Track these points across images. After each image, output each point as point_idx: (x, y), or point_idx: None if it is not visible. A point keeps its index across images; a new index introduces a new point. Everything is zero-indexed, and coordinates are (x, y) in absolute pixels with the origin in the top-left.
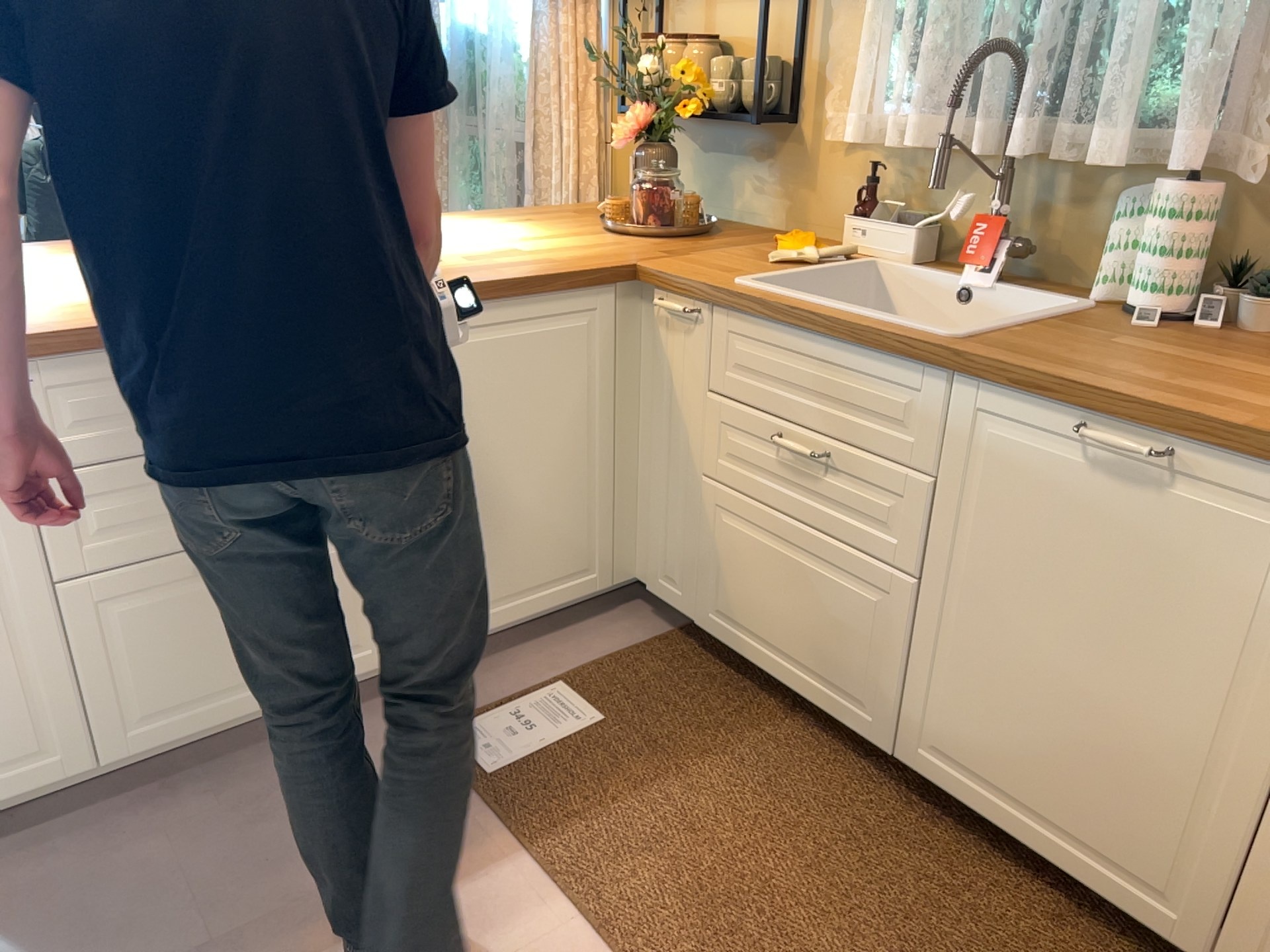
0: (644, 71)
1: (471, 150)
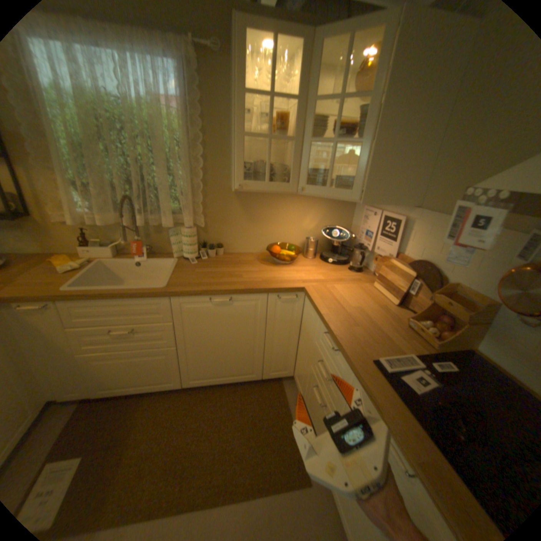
0: None
1: None
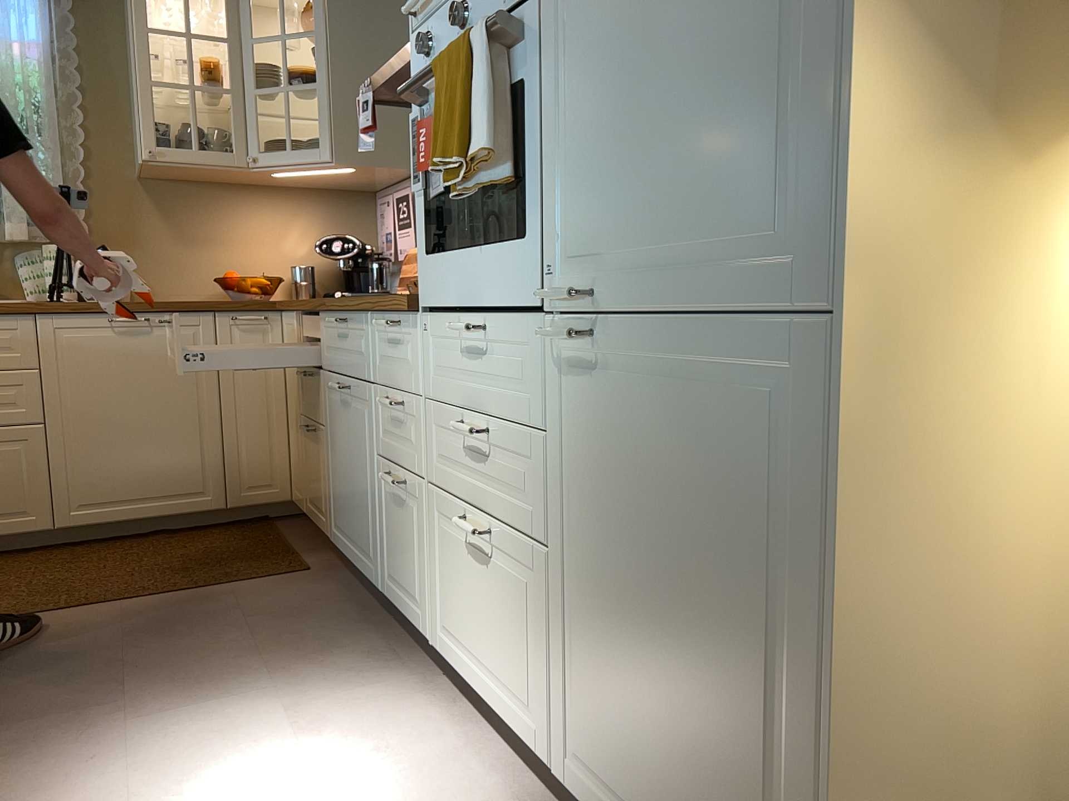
0: None
1: None
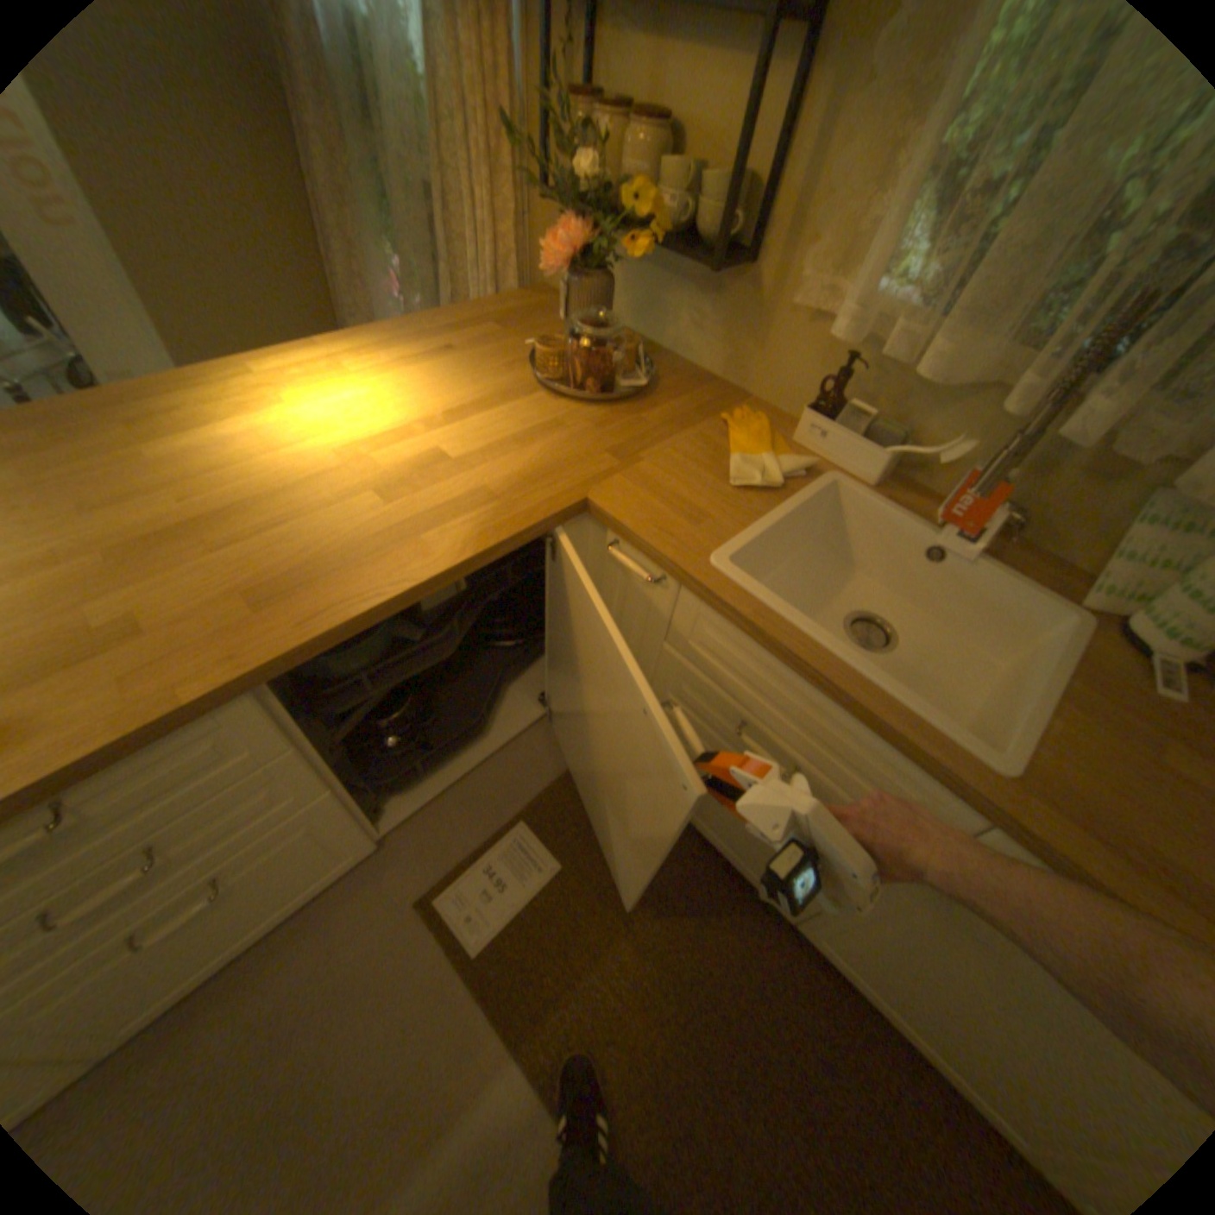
0: (578, 157)
1: (375, 176)
